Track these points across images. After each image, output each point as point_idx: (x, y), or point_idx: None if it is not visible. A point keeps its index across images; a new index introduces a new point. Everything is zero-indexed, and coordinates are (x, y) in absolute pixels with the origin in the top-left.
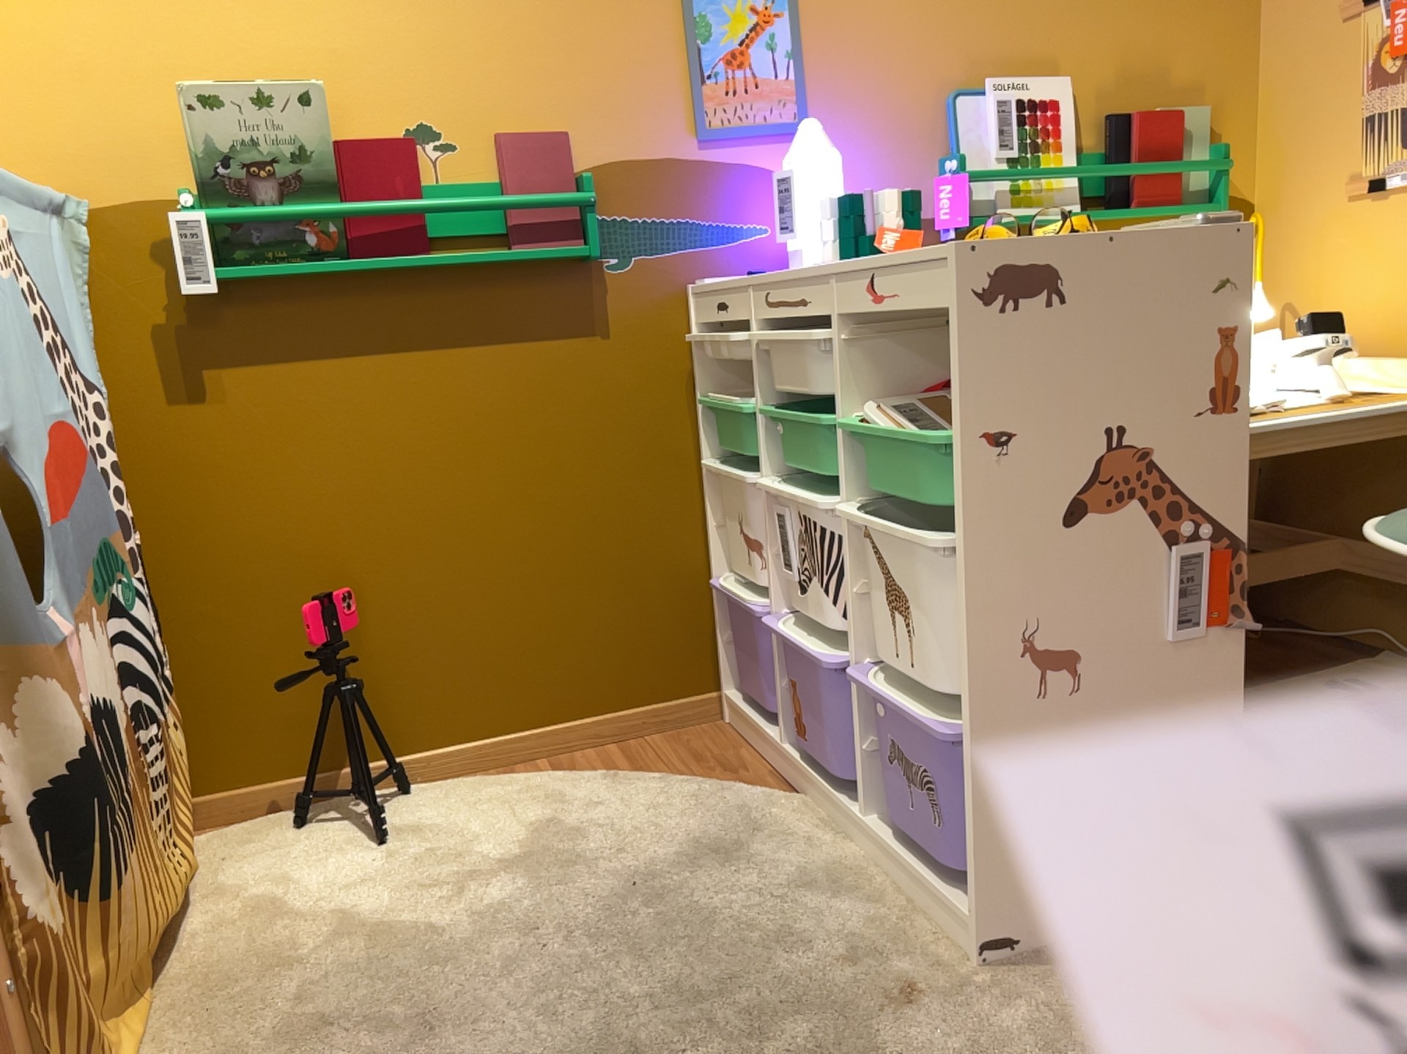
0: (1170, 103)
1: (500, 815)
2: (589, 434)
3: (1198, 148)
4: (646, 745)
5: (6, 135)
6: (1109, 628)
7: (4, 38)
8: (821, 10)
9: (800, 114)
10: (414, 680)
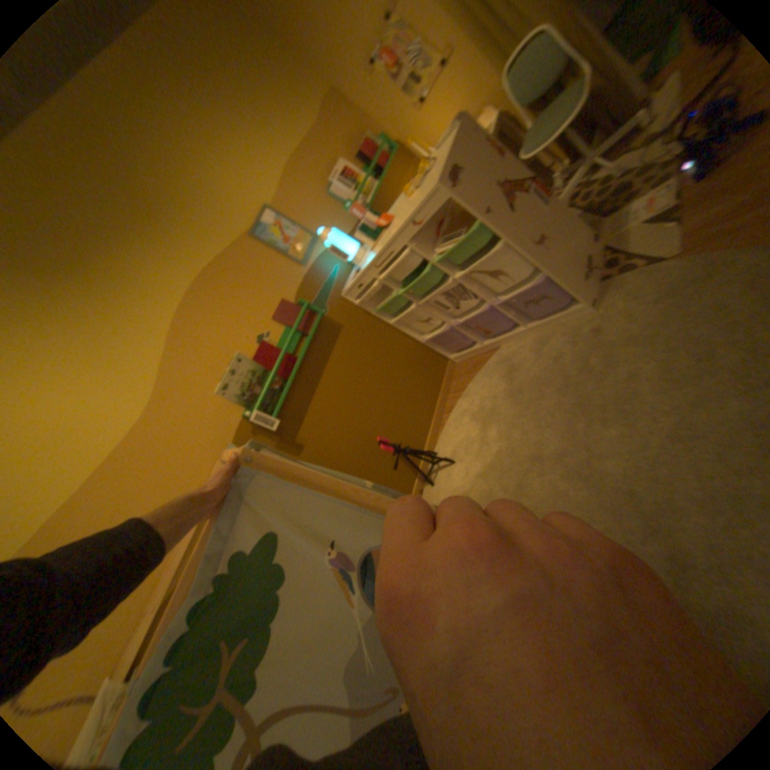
0: (361, 137)
1: (464, 428)
2: (369, 348)
3: (378, 139)
4: (456, 385)
5: (195, 456)
6: (541, 218)
7: (164, 439)
8: (285, 206)
9: (312, 232)
10: (408, 435)
